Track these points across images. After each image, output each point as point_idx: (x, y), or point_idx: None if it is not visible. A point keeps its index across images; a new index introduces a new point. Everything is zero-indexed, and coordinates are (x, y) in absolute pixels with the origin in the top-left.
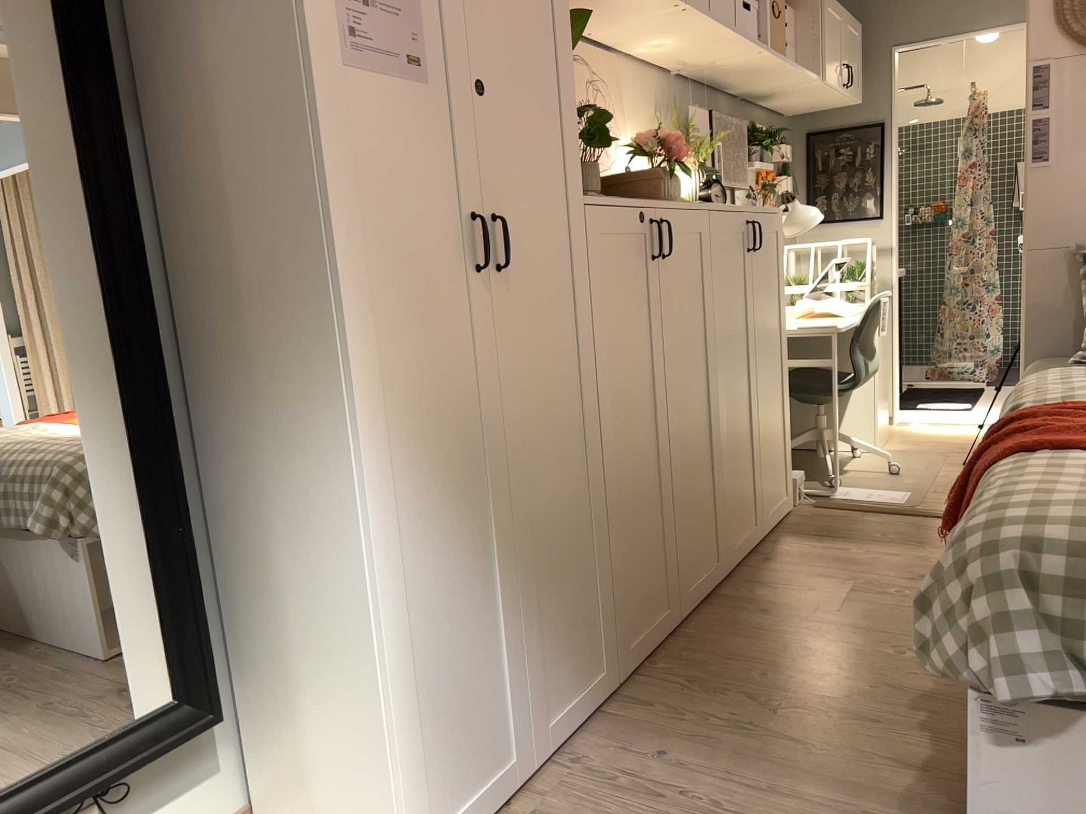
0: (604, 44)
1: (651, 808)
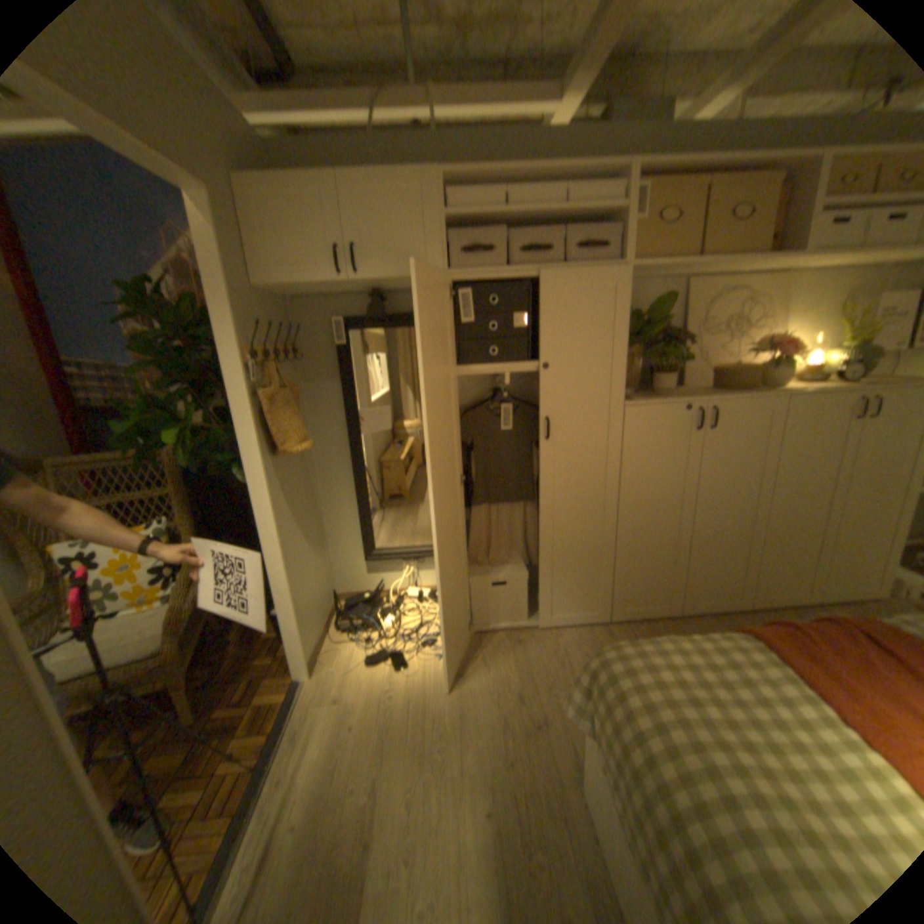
0: (773, 271)
1: (560, 666)
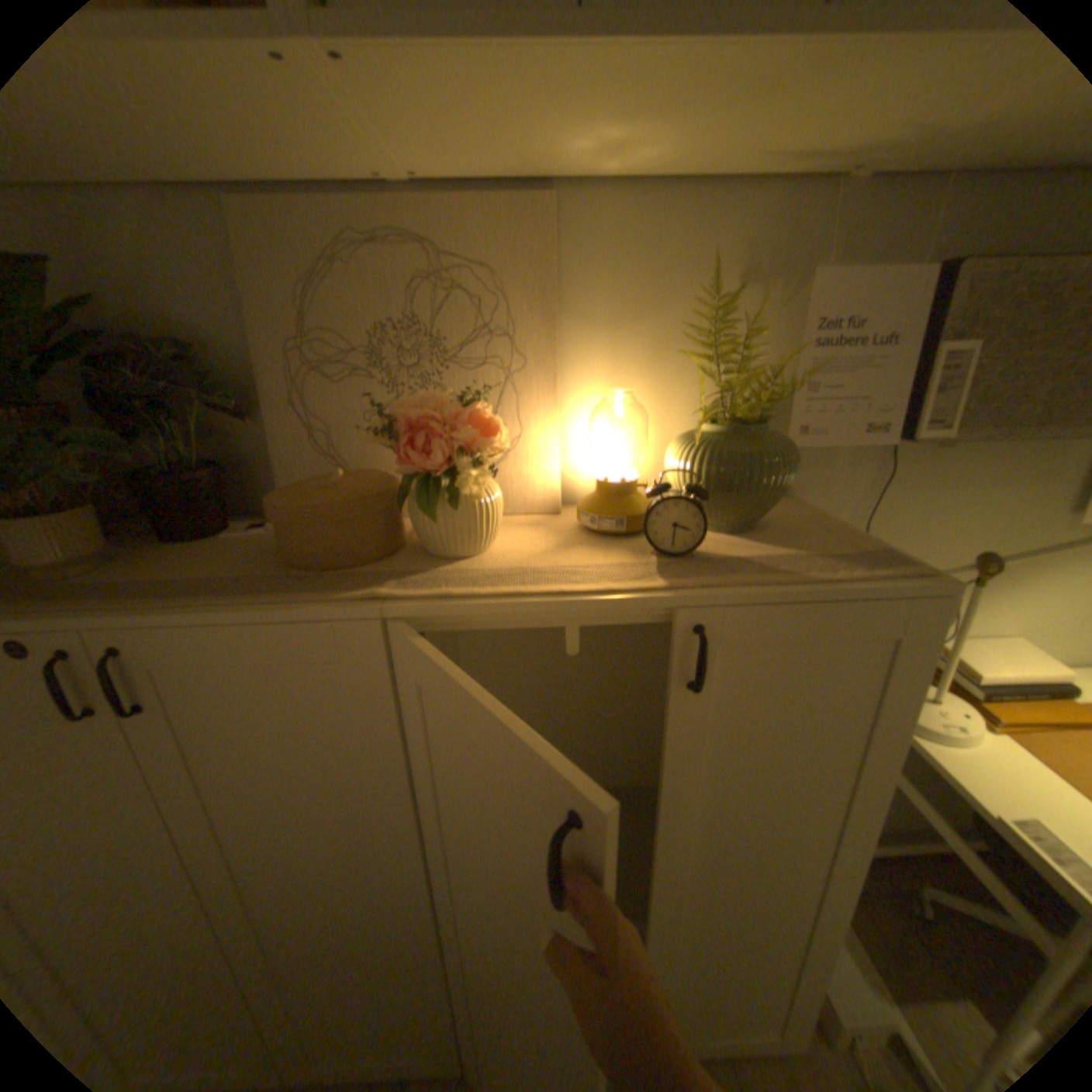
0: (480, 177)
1: None
